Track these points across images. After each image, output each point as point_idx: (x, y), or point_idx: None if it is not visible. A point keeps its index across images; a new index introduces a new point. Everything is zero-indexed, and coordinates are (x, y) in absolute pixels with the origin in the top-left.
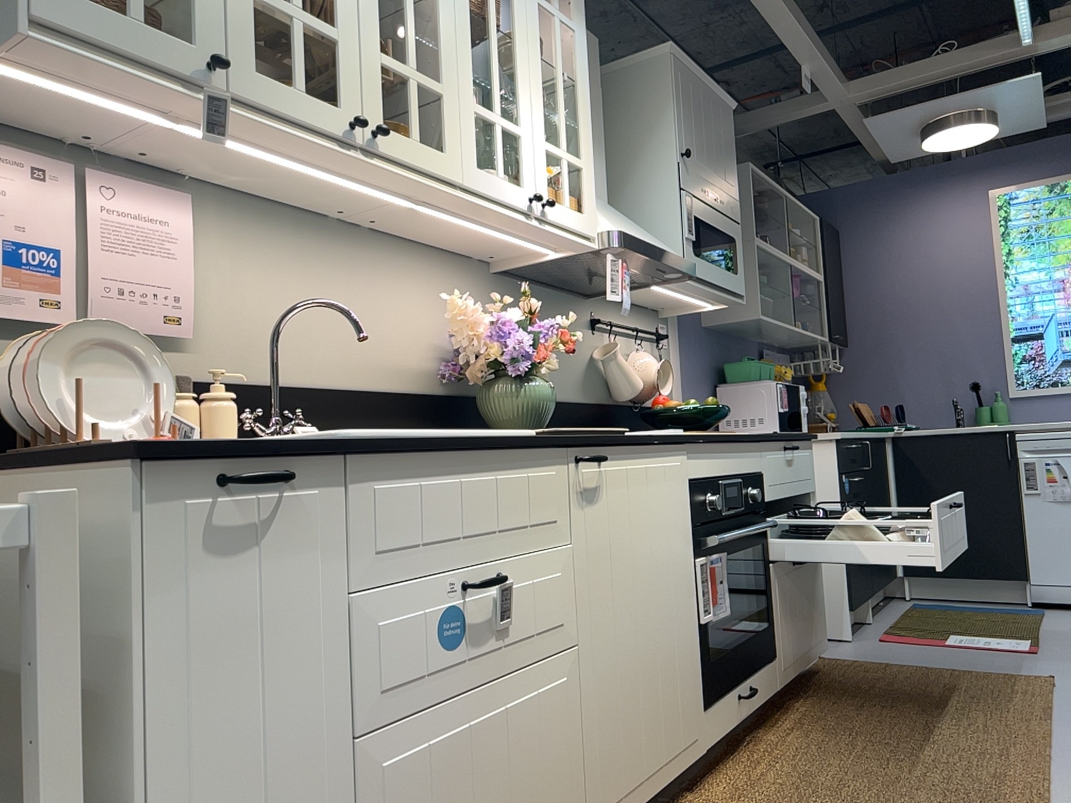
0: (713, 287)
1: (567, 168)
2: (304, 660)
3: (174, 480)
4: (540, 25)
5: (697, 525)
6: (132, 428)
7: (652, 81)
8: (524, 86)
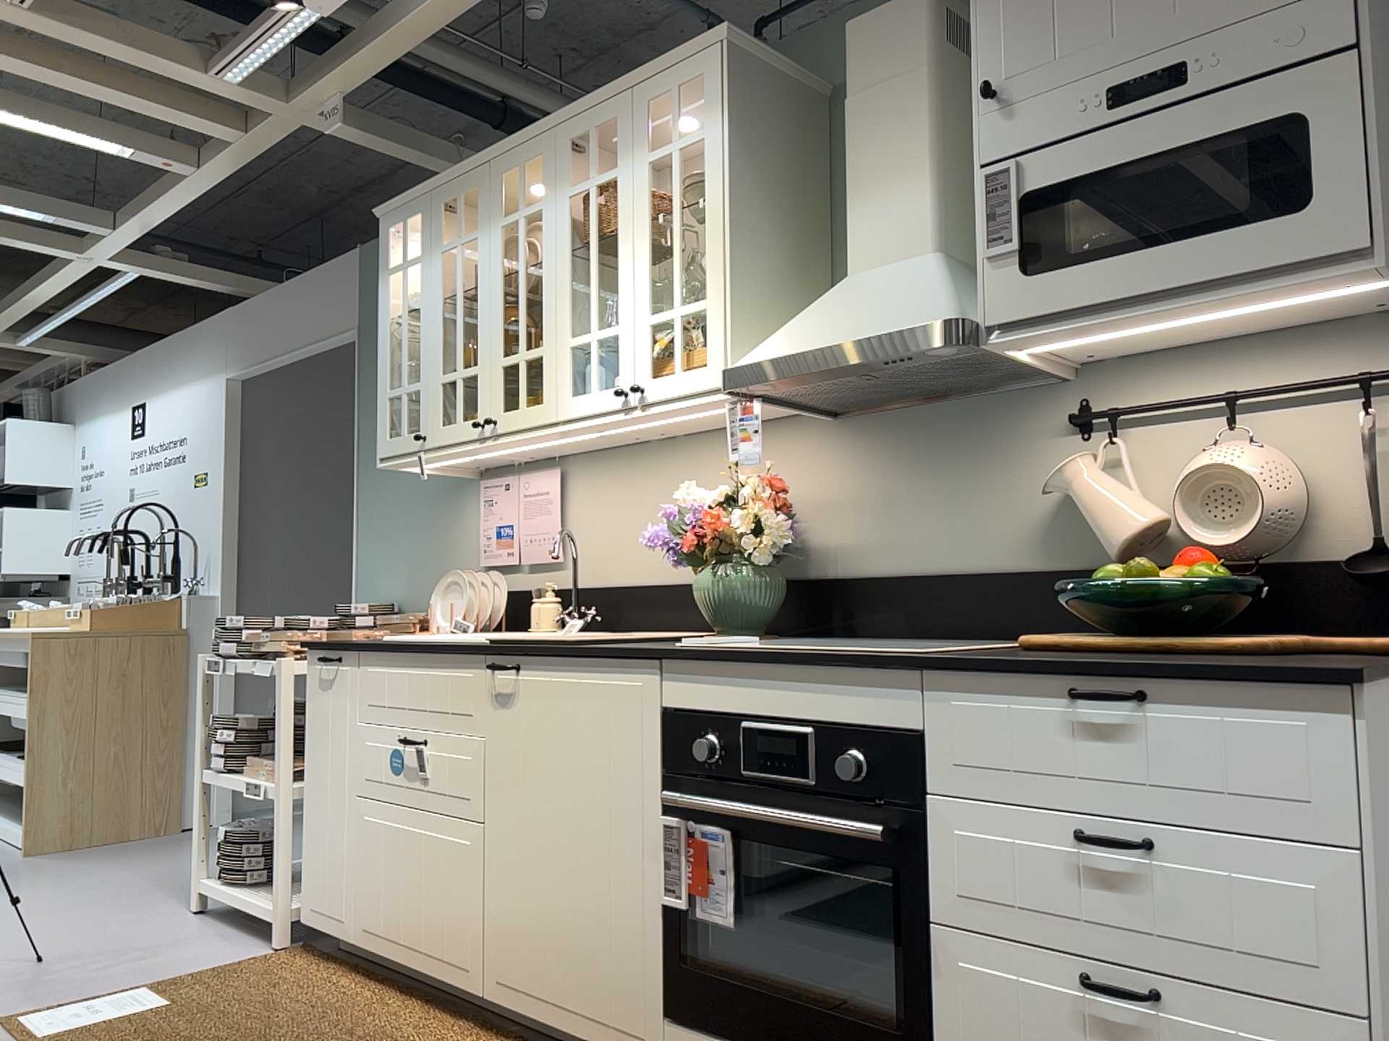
0: (1138, 302)
1: (687, 320)
2: (343, 746)
3: (316, 656)
4: (647, 188)
5: (674, 773)
6: (439, 627)
7: None
8: (622, 277)
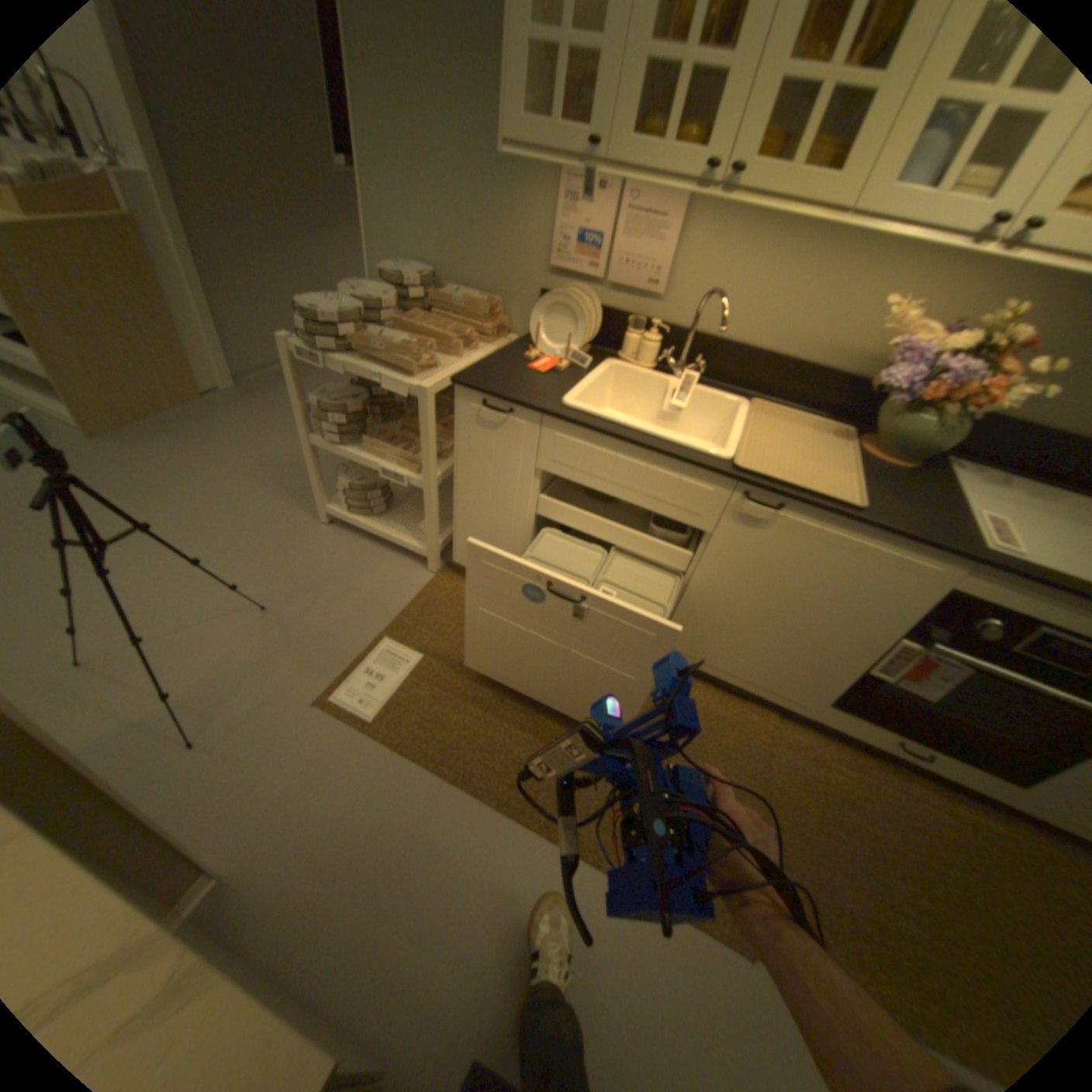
0: None
1: None
2: (513, 482)
3: (471, 398)
4: None
5: (937, 626)
6: (554, 355)
7: None
8: None
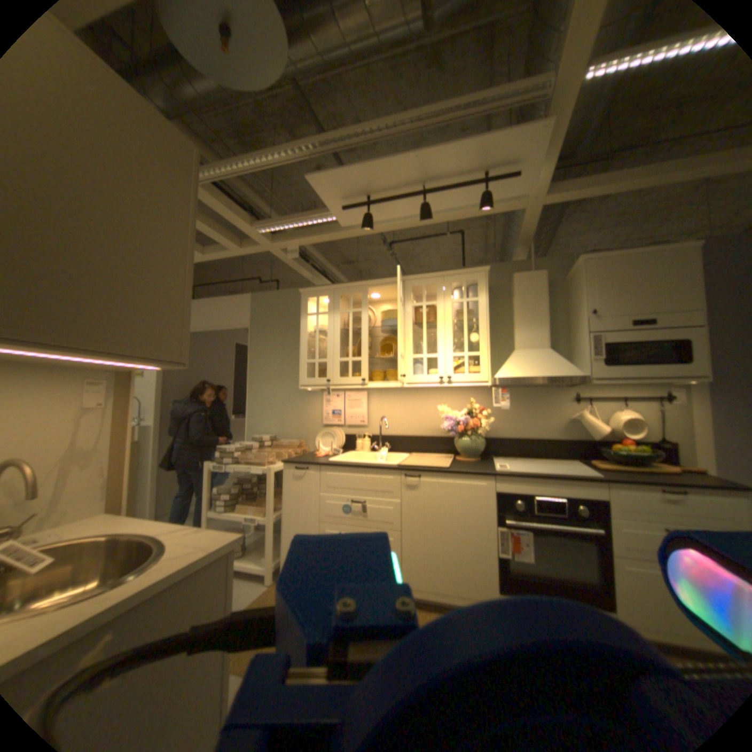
0: (640, 379)
1: (468, 357)
2: (309, 502)
3: (289, 466)
4: (450, 310)
5: (501, 513)
6: (325, 450)
7: (579, 275)
8: (438, 338)
